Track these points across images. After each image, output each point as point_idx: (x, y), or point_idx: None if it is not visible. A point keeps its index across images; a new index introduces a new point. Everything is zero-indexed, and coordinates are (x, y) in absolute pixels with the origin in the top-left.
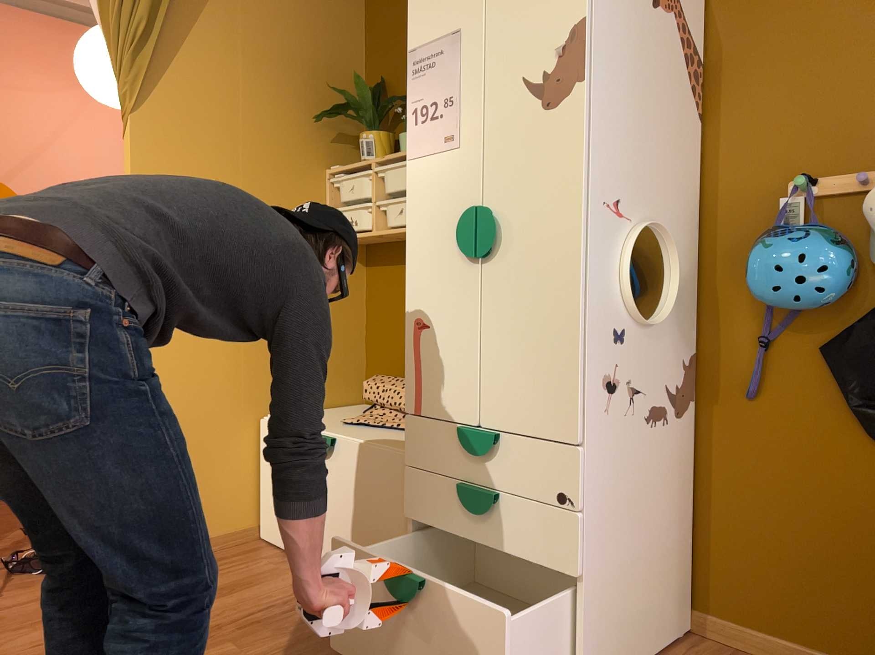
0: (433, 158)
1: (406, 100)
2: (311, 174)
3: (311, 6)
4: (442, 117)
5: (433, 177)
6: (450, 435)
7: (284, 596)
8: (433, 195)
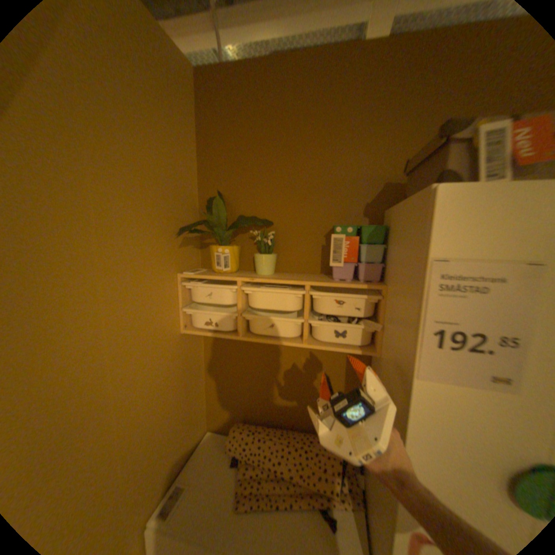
0: (466, 391)
1: (257, 221)
2: (166, 282)
3: (156, 109)
4: (494, 354)
5: (463, 409)
6: None
7: None
8: (460, 428)
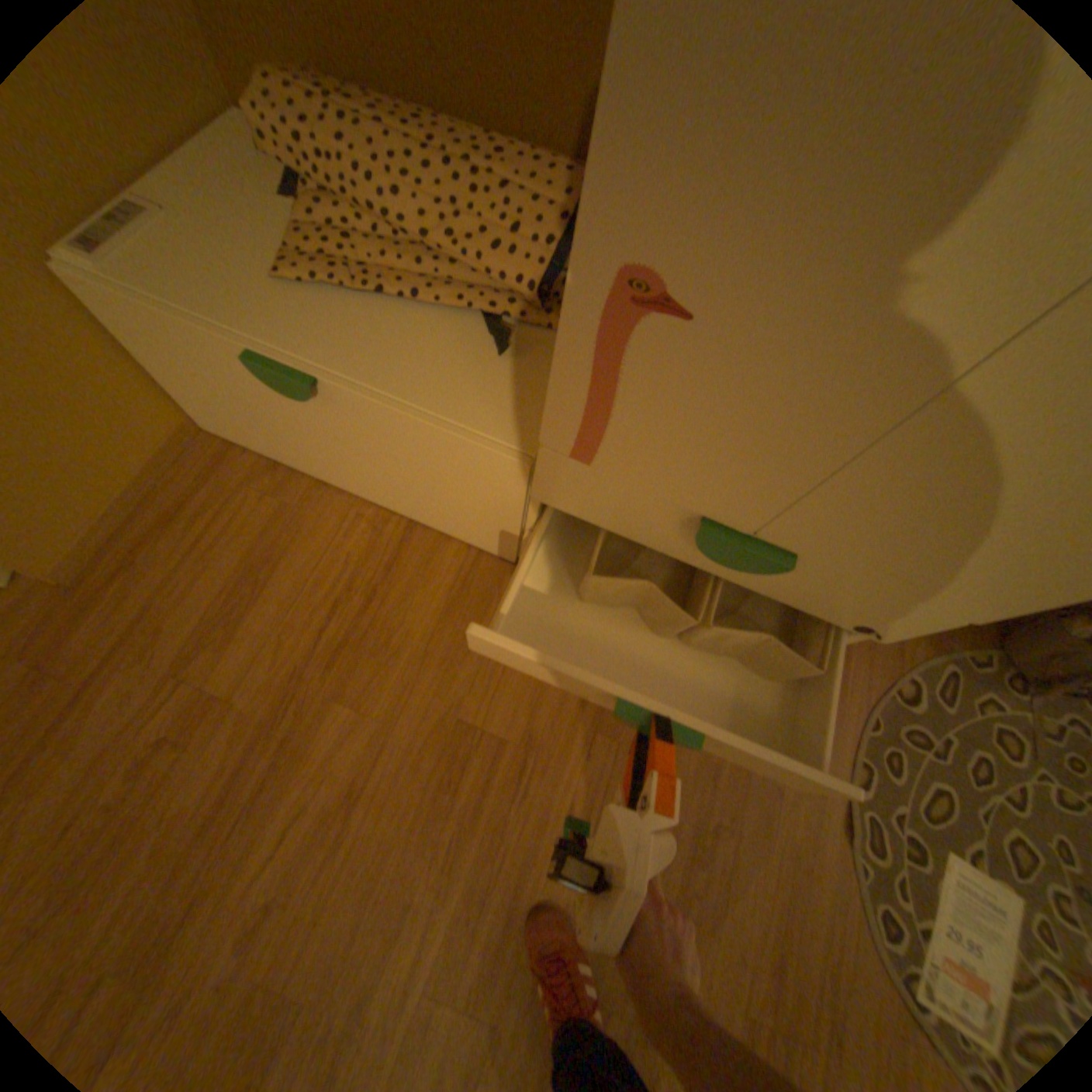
0: None
1: None
2: None
3: None
4: None
5: None
6: (663, 511)
7: (338, 573)
8: None
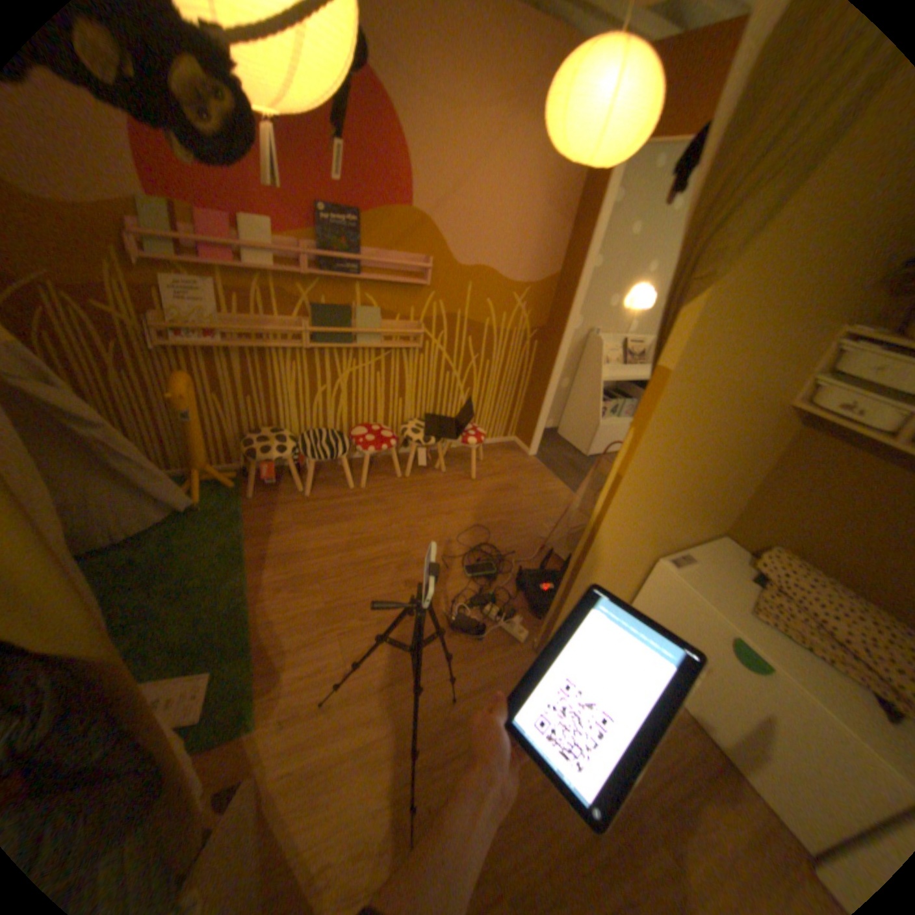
0: None
1: None
2: (828, 331)
3: None
4: None
5: None
6: None
7: (679, 759)
8: None
